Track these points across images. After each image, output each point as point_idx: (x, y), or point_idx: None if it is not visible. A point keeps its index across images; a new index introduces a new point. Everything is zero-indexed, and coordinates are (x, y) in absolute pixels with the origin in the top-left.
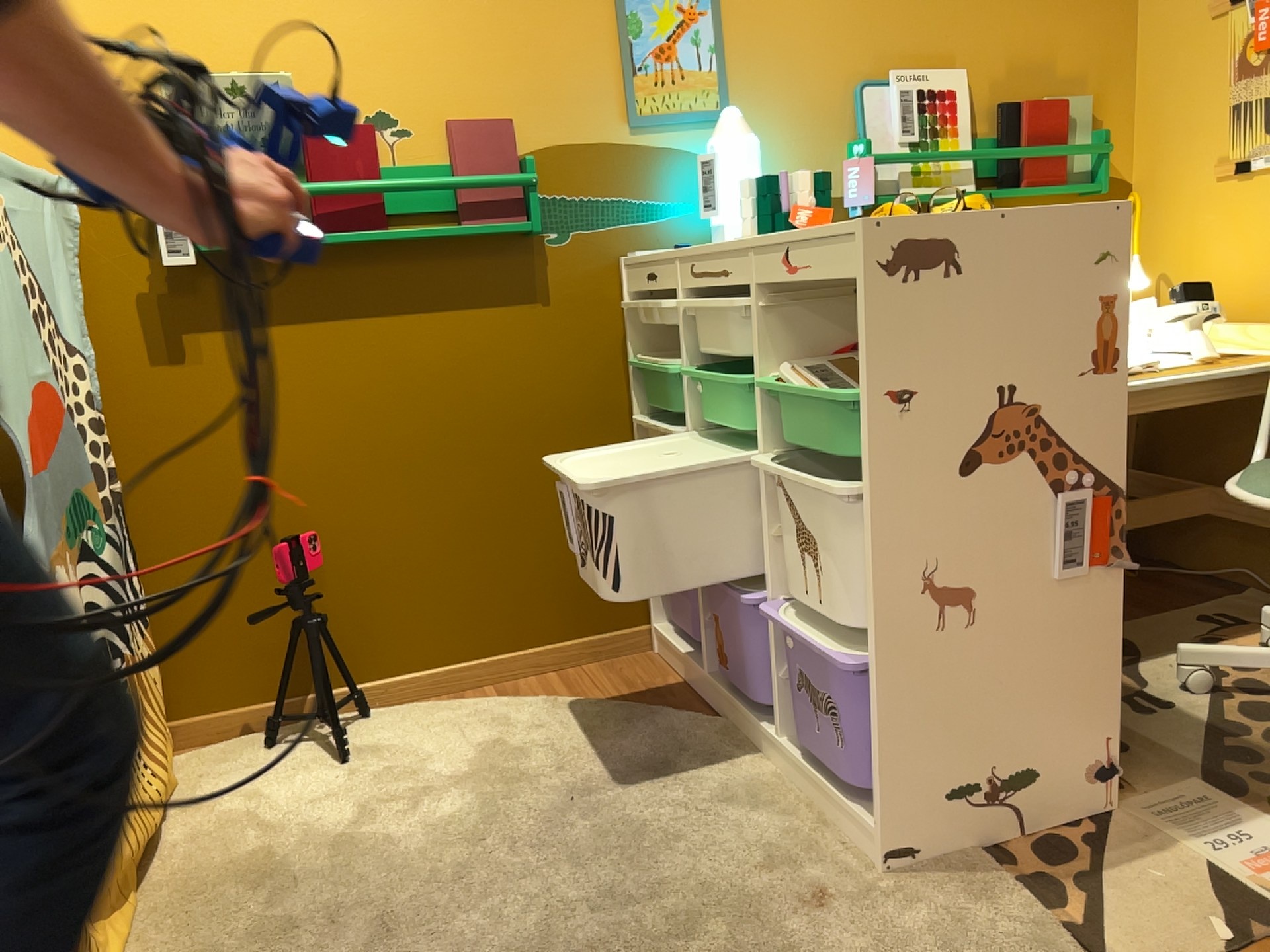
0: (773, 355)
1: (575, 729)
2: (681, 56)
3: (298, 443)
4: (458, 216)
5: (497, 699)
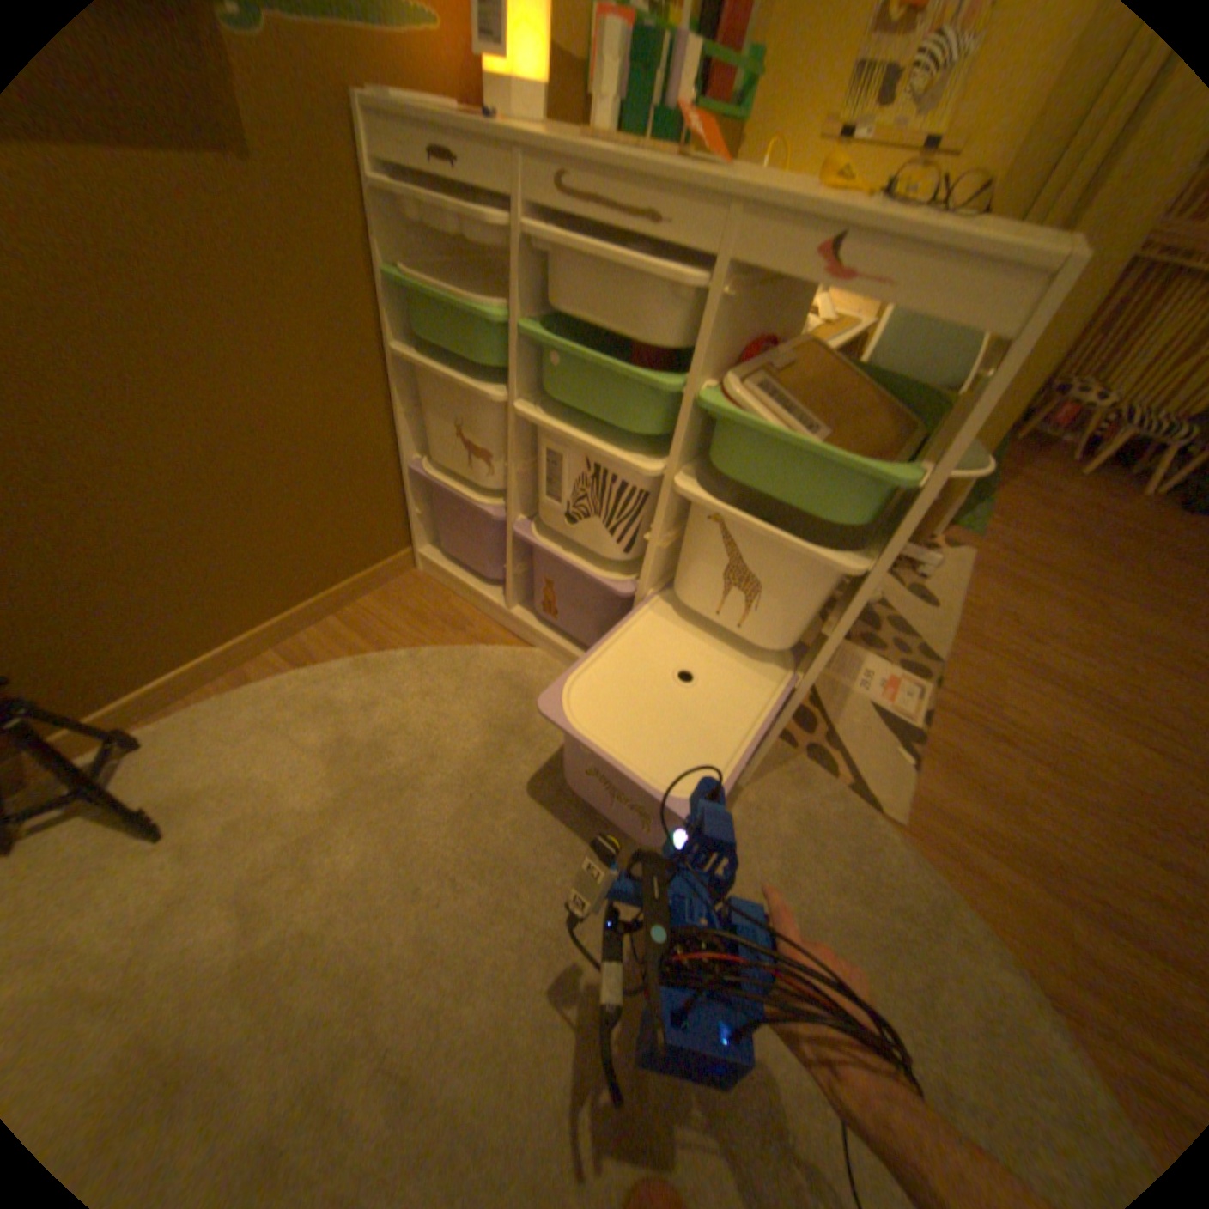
0: (714, 354)
1: (416, 696)
2: None
3: None
4: None
5: (300, 675)
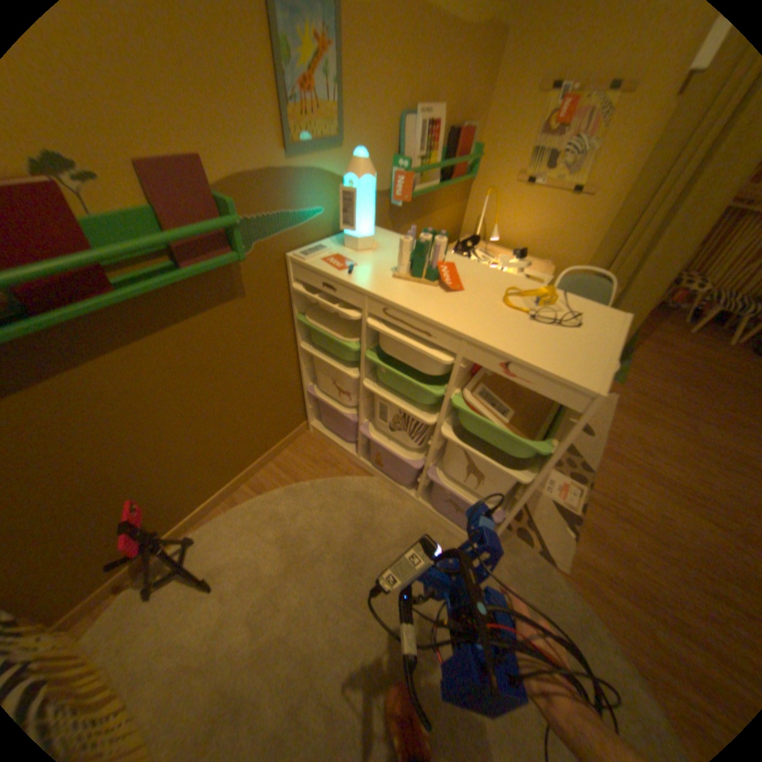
0: (457, 381)
1: (316, 508)
2: (318, 86)
3: (85, 455)
4: (169, 251)
5: (260, 499)
